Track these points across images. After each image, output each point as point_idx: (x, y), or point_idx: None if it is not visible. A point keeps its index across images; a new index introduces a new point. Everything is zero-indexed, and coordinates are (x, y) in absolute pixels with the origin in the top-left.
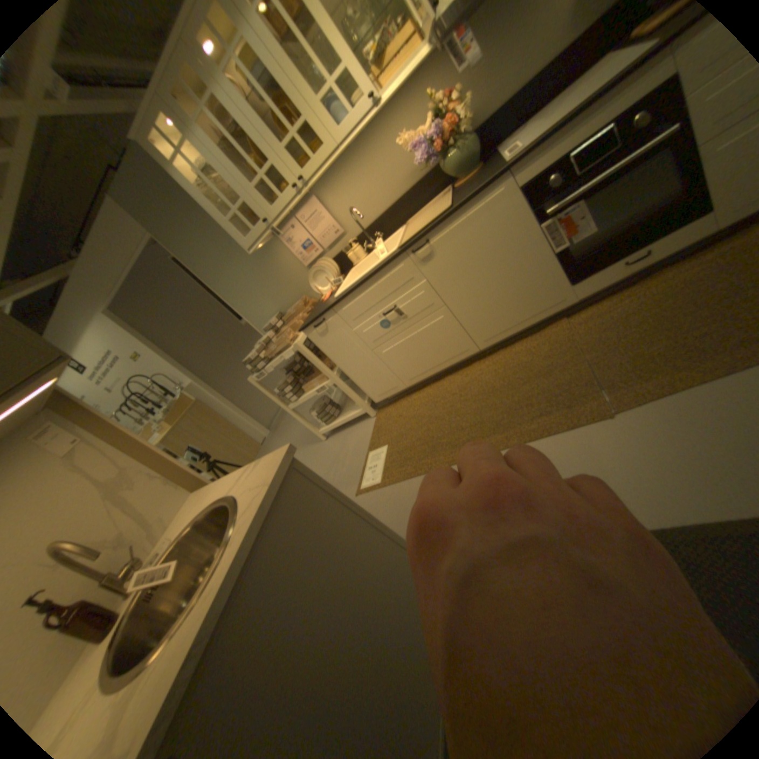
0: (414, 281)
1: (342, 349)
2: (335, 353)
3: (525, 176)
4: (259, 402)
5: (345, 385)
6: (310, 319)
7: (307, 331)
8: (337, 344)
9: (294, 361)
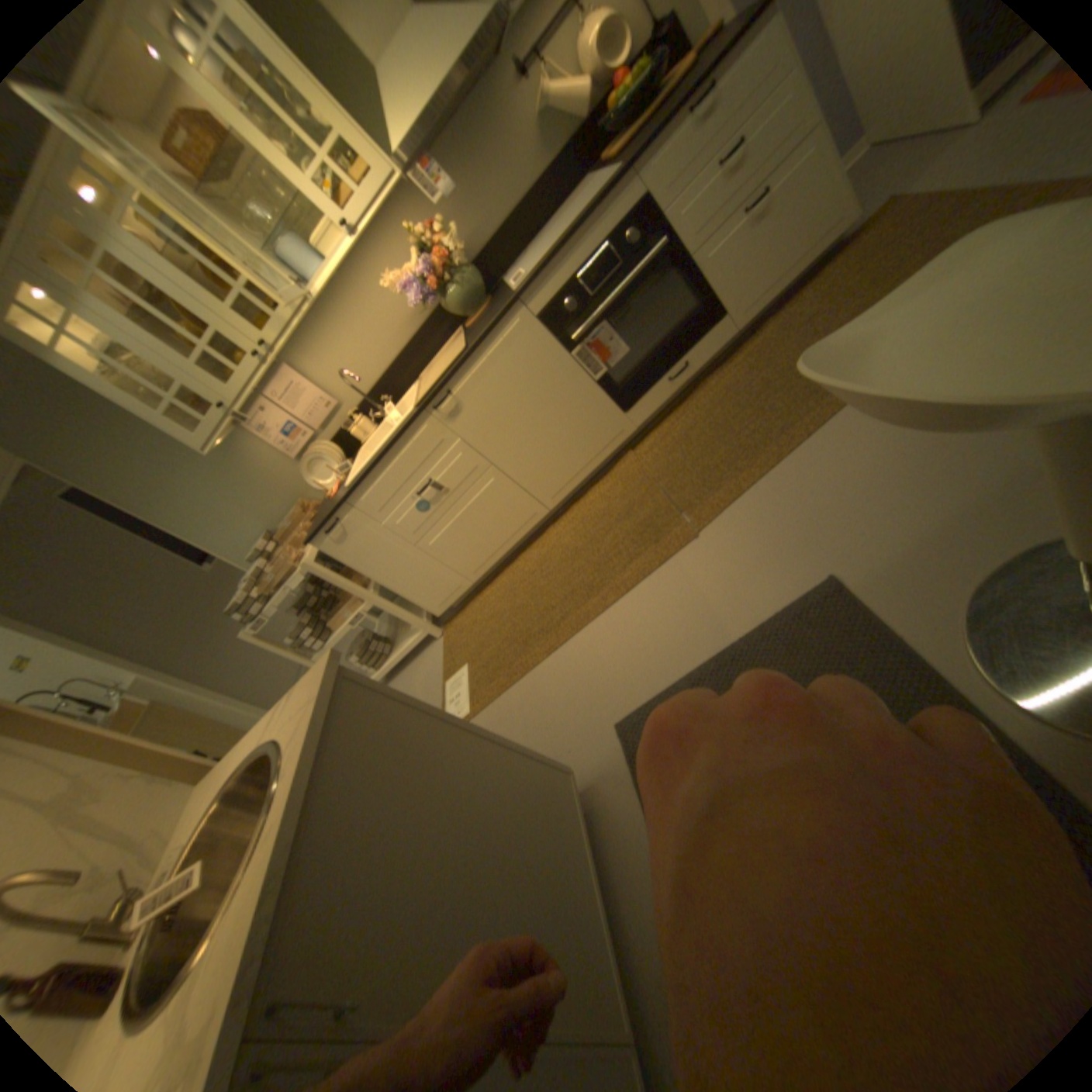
0: (446, 443)
1: (374, 554)
2: (366, 562)
3: (538, 303)
4: (263, 680)
5: (391, 603)
6: (319, 524)
7: (318, 541)
8: (366, 549)
9: (307, 593)
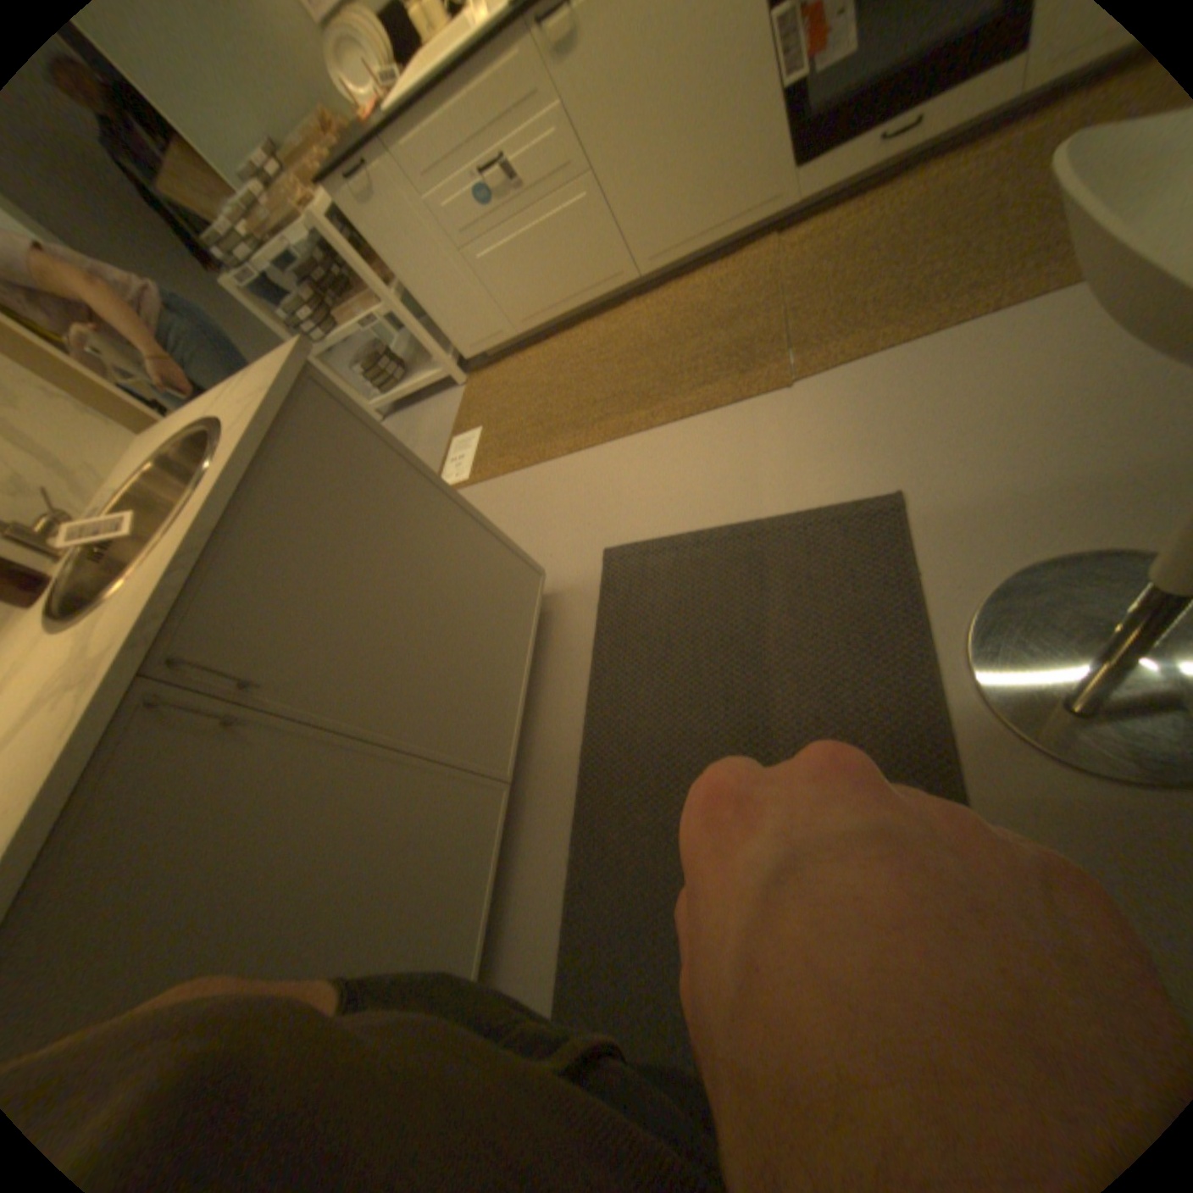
0: (536, 99)
1: (402, 239)
2: (389, 247)
3: None
4: None
5: (411, 318)
6: (333, 158)
7: (329, 186)
8: (392, 226)
9: (310, 259)
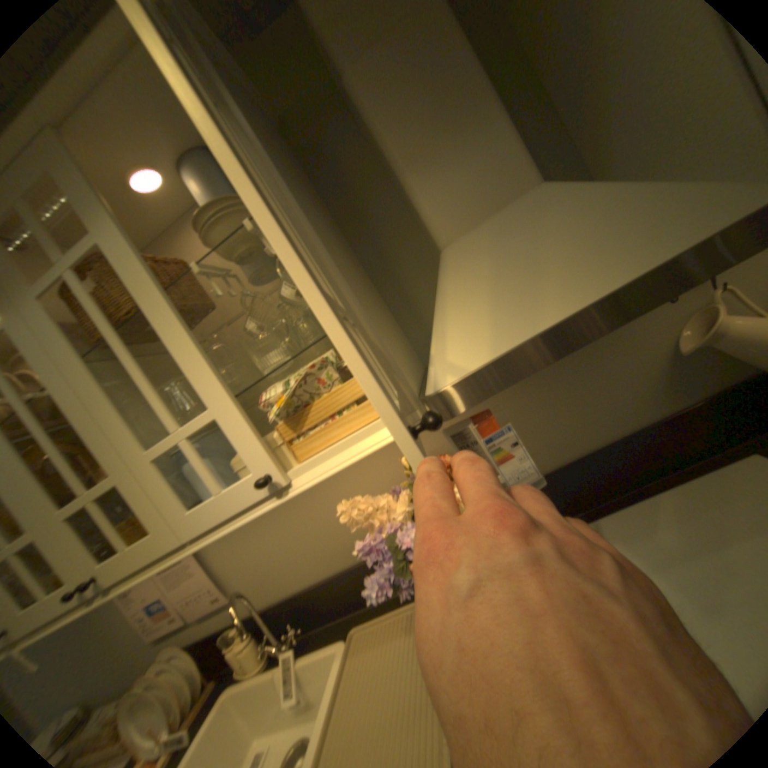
0: None
1: None
2: None
3: None
4: None
5: None
6: None
7: None
8: None
9: None
